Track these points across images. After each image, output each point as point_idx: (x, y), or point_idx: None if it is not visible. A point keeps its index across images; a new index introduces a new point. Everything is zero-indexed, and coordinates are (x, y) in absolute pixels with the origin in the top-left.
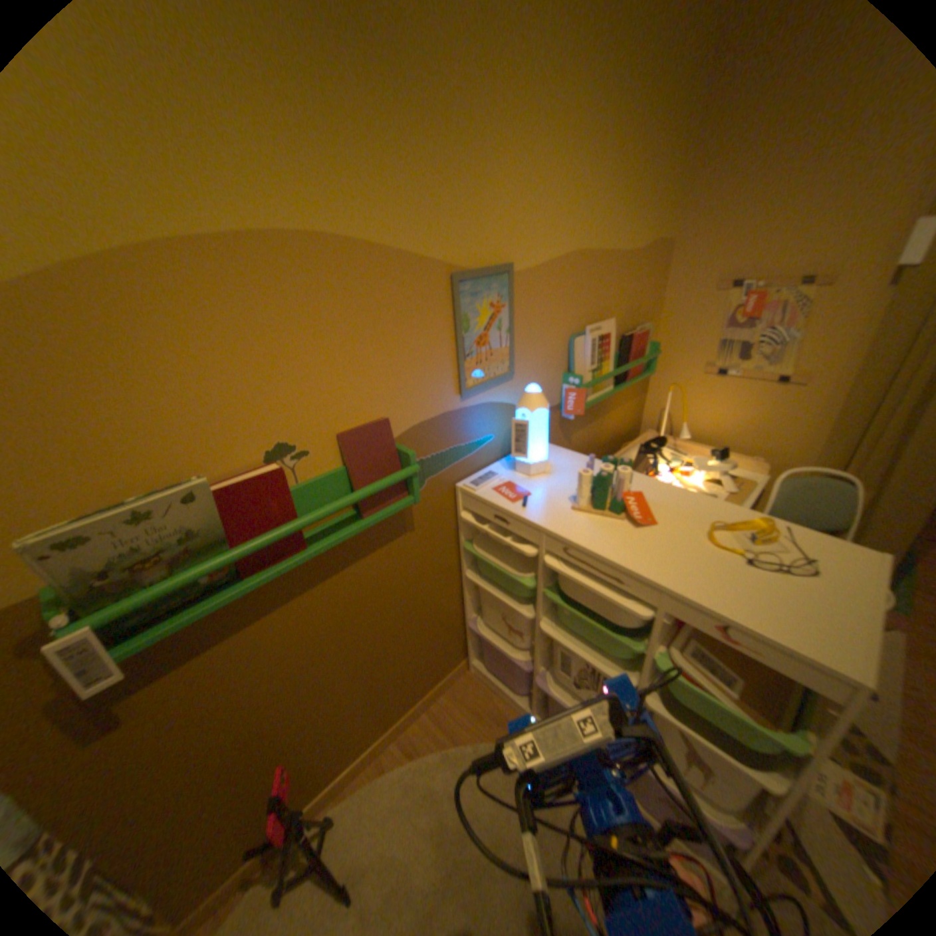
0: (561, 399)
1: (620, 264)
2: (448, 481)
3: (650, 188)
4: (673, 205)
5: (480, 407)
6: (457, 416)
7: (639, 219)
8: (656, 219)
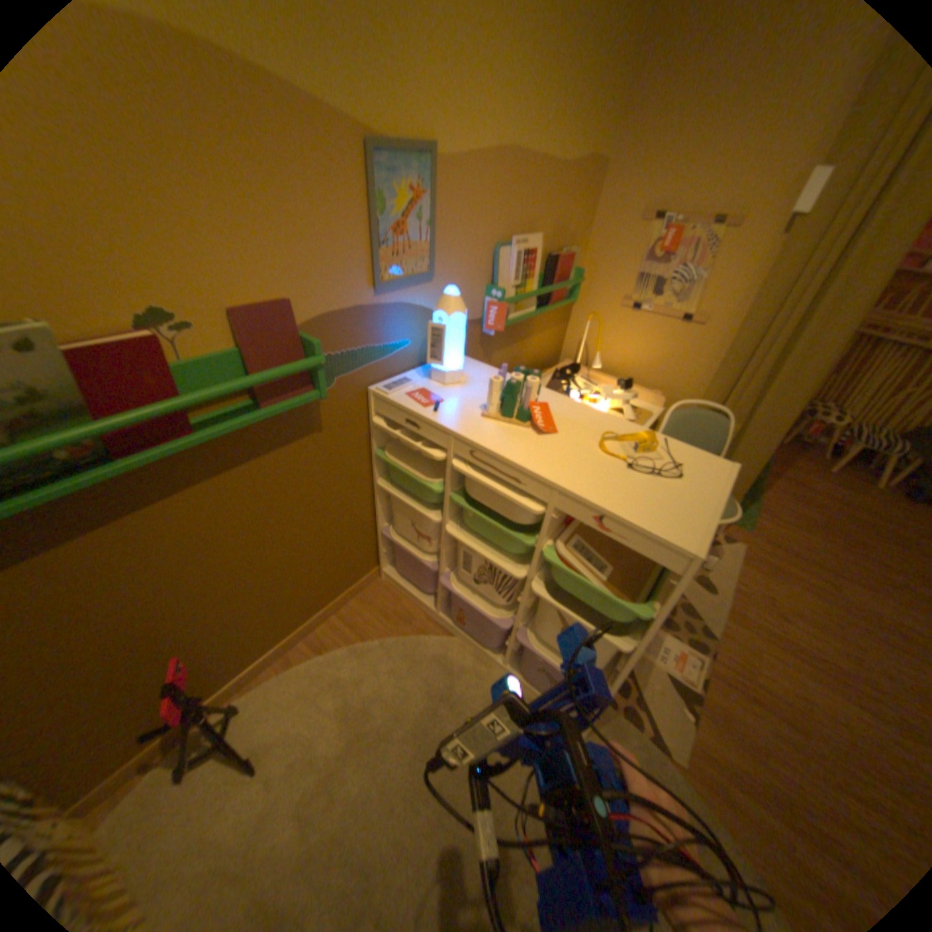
0: (482, 314)
1: (551, 174)
2: (360, 383)
3: (588, 92)
4: (610, 119)
5: (396, 307)
6: (370, 313)
7: (575, 126)
8: (592, 130)
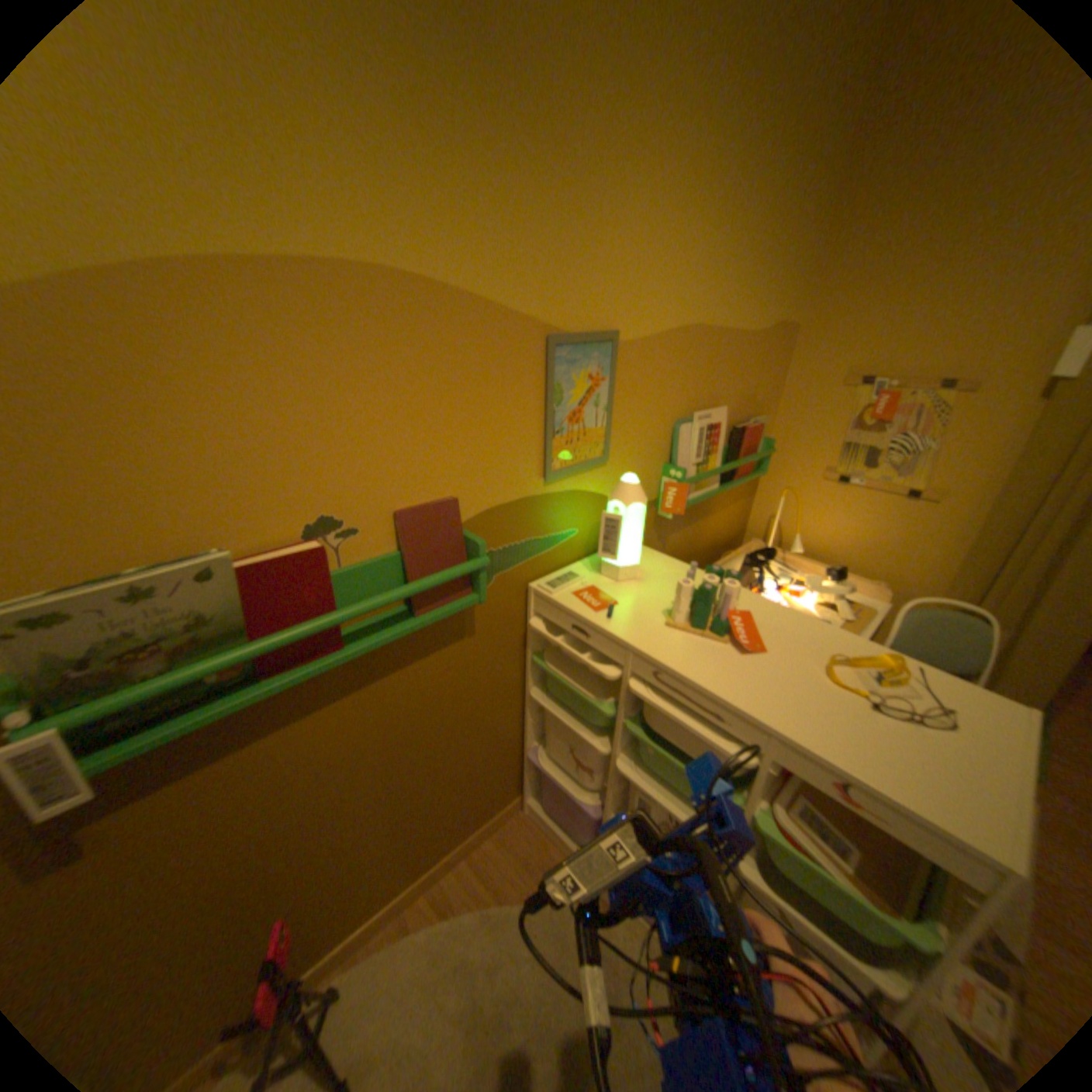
0: (658, 494)
1: (737, 345)
2: (520, 579)
3: (777, 264)
4: (801, 286)
5: (565, 494)
6: (537, 503)
7: (763, 297)
8: (781, 299)
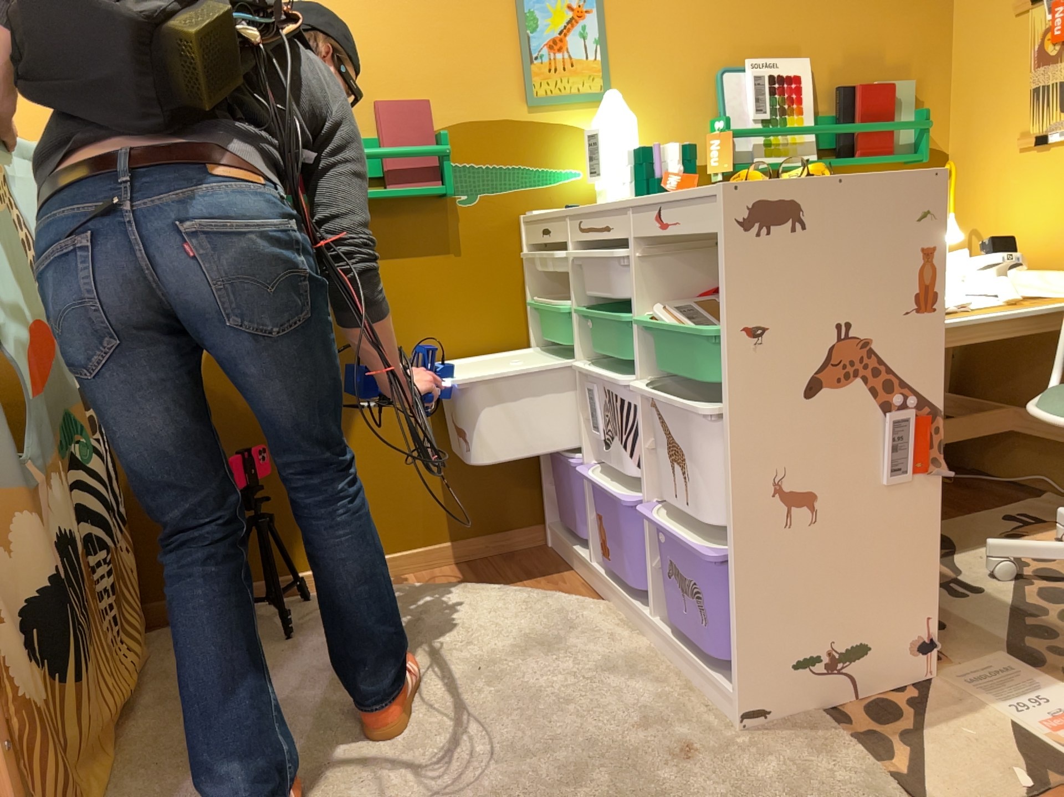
0: (707, 158)
1: None
2: (509, 208)
3: None
4: None
5: (557, 127)
6: (521, 129)
7: None
8: None
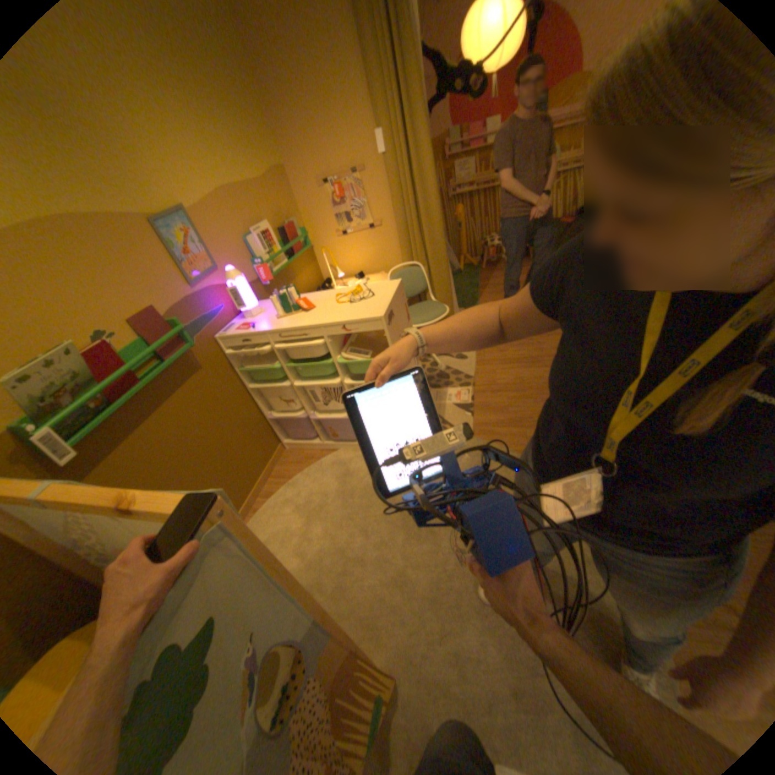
0: (256, 275)
1: (251, 188)
2: (207, 336)
3: (246, 140)
4: (268, 145)
5: (204, 290)
6: (192, 298)
7: (249, 159)
8: (261, 156)
